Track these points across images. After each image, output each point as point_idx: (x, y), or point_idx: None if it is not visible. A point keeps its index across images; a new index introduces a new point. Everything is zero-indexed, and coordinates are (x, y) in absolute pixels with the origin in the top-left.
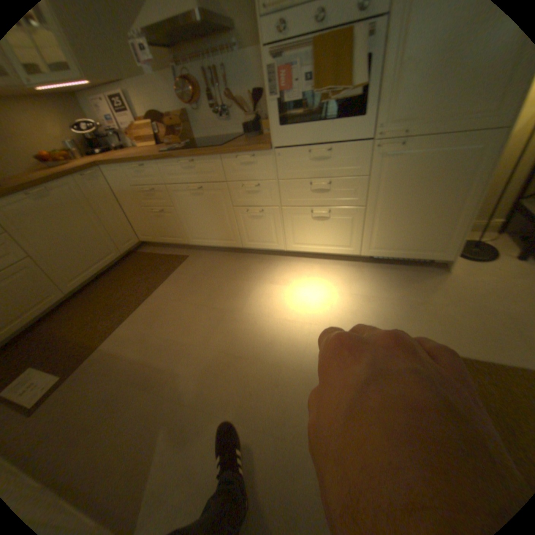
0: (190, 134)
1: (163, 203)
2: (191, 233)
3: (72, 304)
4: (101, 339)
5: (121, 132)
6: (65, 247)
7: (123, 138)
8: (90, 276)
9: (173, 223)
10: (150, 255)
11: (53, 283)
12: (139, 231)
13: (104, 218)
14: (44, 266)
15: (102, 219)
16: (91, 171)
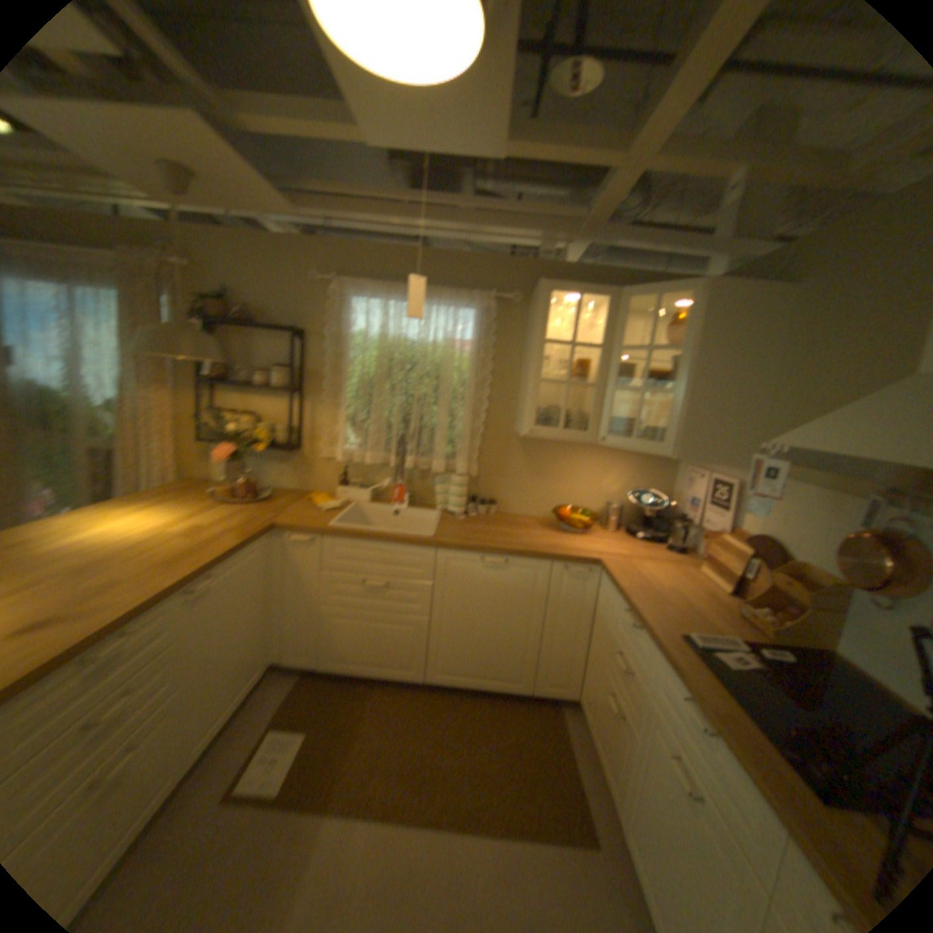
0: (827, 643)
1: (632, 717)
2: (636, 830)
3: (417, 705)
4: (340, 817)
5: (703, 531)
6: (471, 637)
7: (701, 540)
8: (466, 691)
9: (623, 763)
10: (564, 748)
11: (425, 665)
12: (586, 693)
13: (551, 637)
14: (432, 641)
15: (547, 637)
16: (582, 573)
